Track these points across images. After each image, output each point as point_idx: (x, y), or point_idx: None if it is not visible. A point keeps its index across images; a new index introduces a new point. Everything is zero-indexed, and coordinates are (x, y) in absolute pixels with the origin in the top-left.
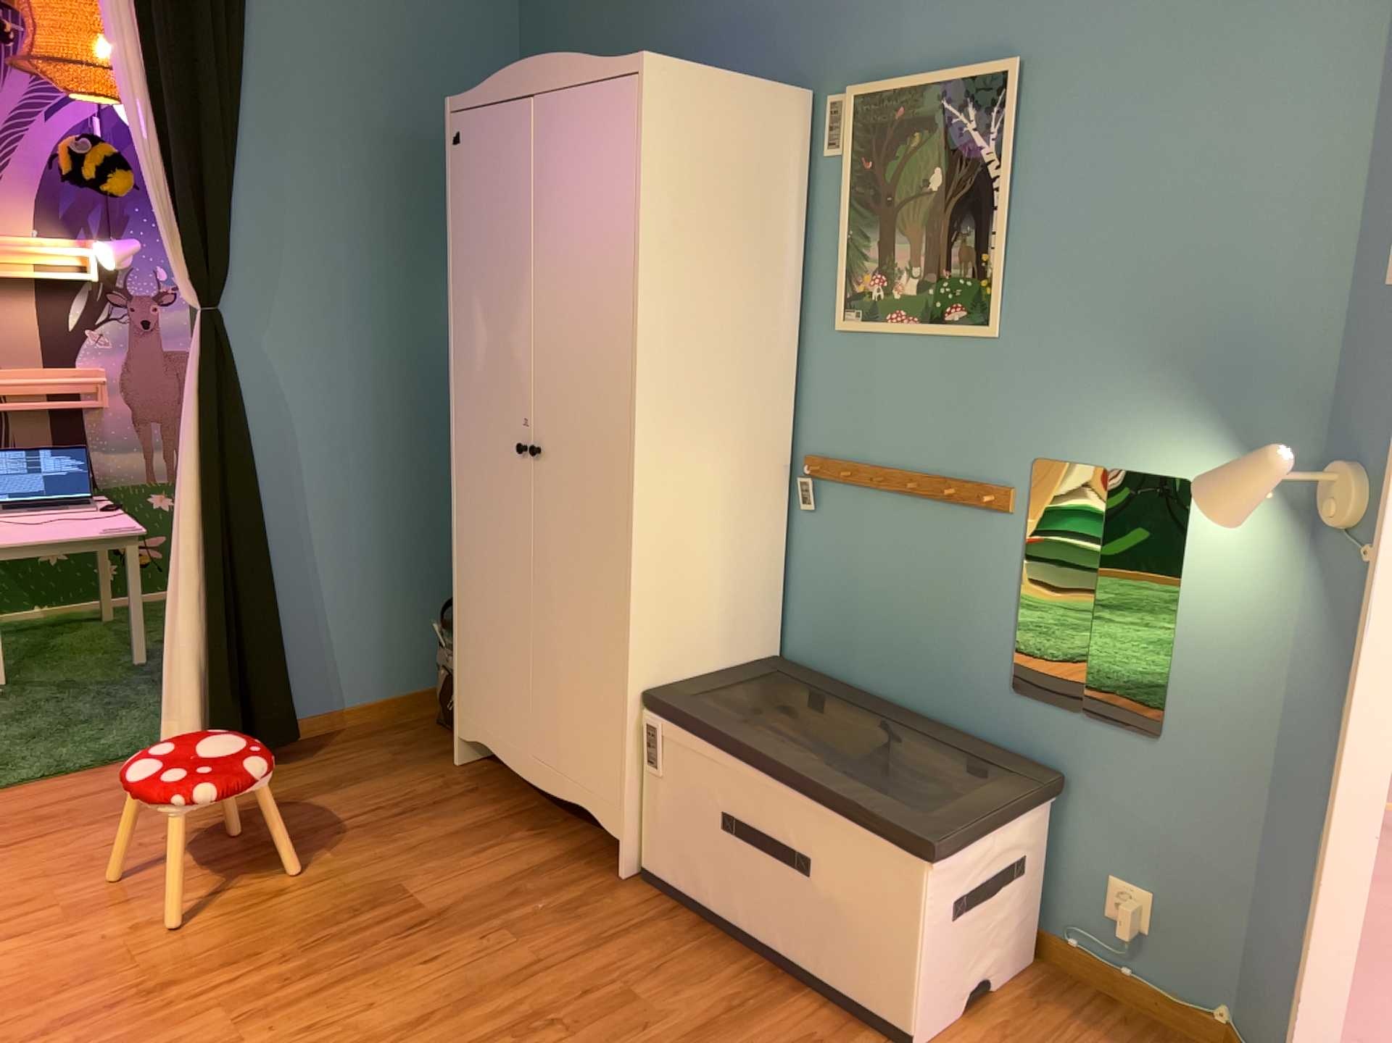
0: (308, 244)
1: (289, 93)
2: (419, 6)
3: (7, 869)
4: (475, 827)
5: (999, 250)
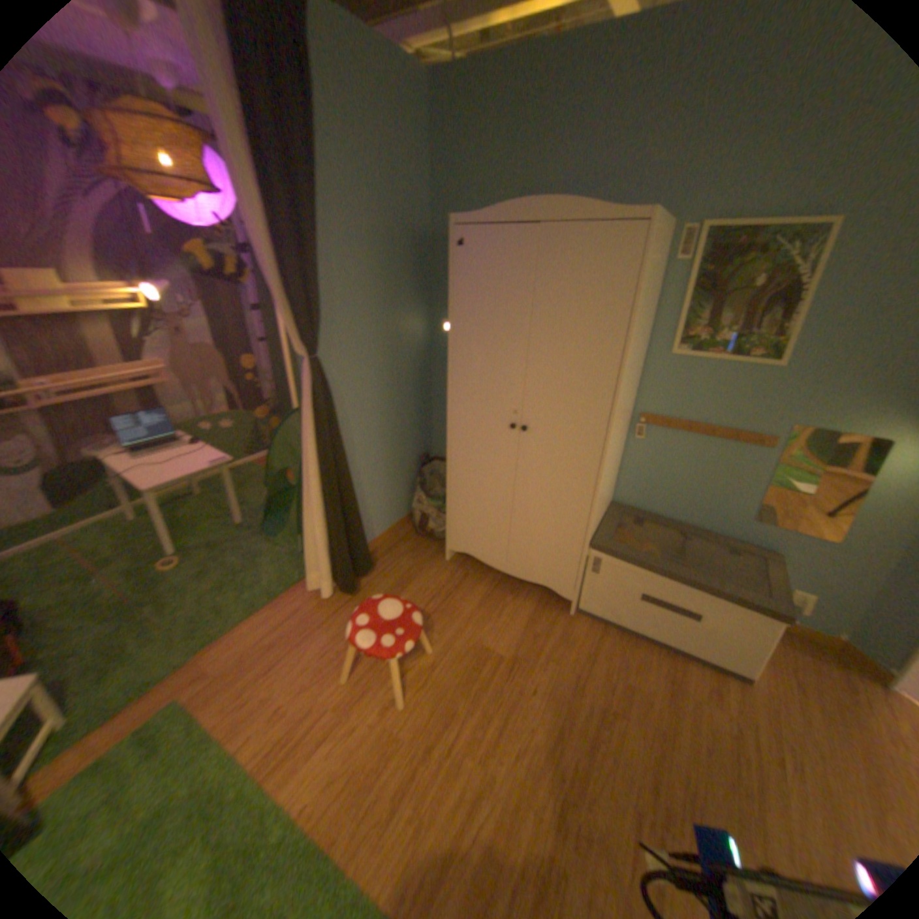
0: (344, 304)
1: (327, 203)
2: (384, 137)
3: (279, 691)
4: (486, 599)
5: (798, 321)
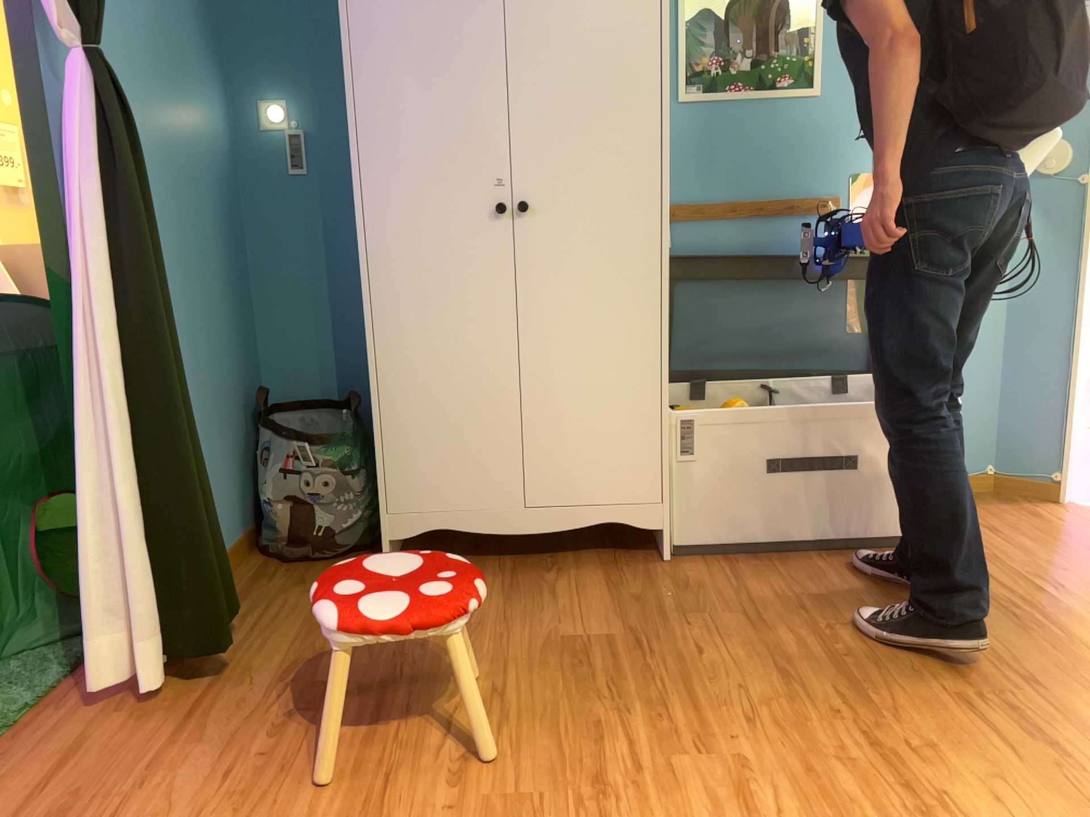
0: None
1: None
2: None
3: None
4: (507, 590)
5: (817, 35)
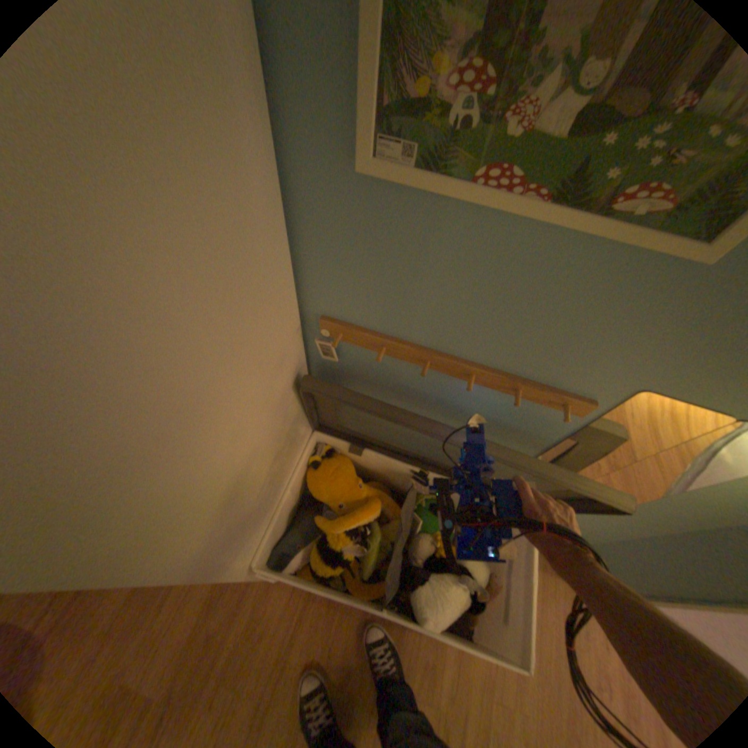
0: None
1: None
2: None
3: None
4: None
5: None
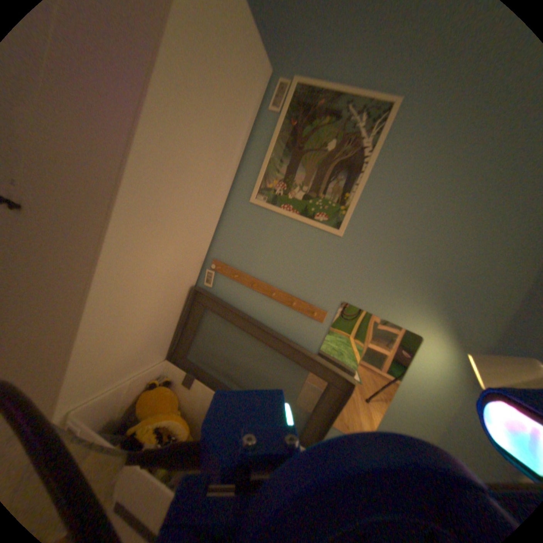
0: None
1: None
2: None
3: None
4: None
5: (358, 195)
